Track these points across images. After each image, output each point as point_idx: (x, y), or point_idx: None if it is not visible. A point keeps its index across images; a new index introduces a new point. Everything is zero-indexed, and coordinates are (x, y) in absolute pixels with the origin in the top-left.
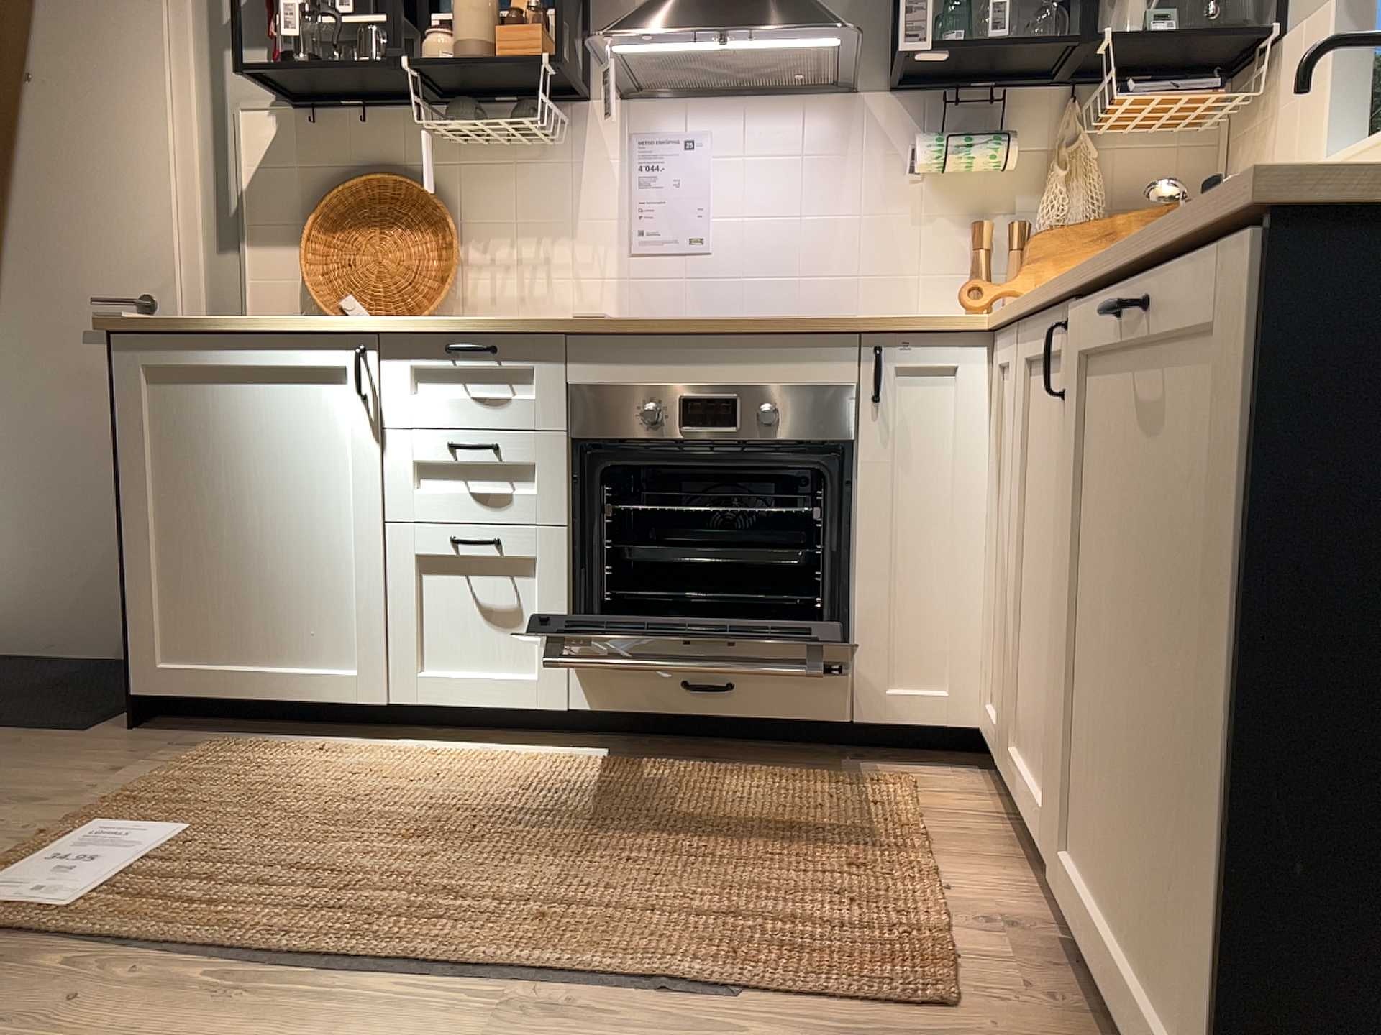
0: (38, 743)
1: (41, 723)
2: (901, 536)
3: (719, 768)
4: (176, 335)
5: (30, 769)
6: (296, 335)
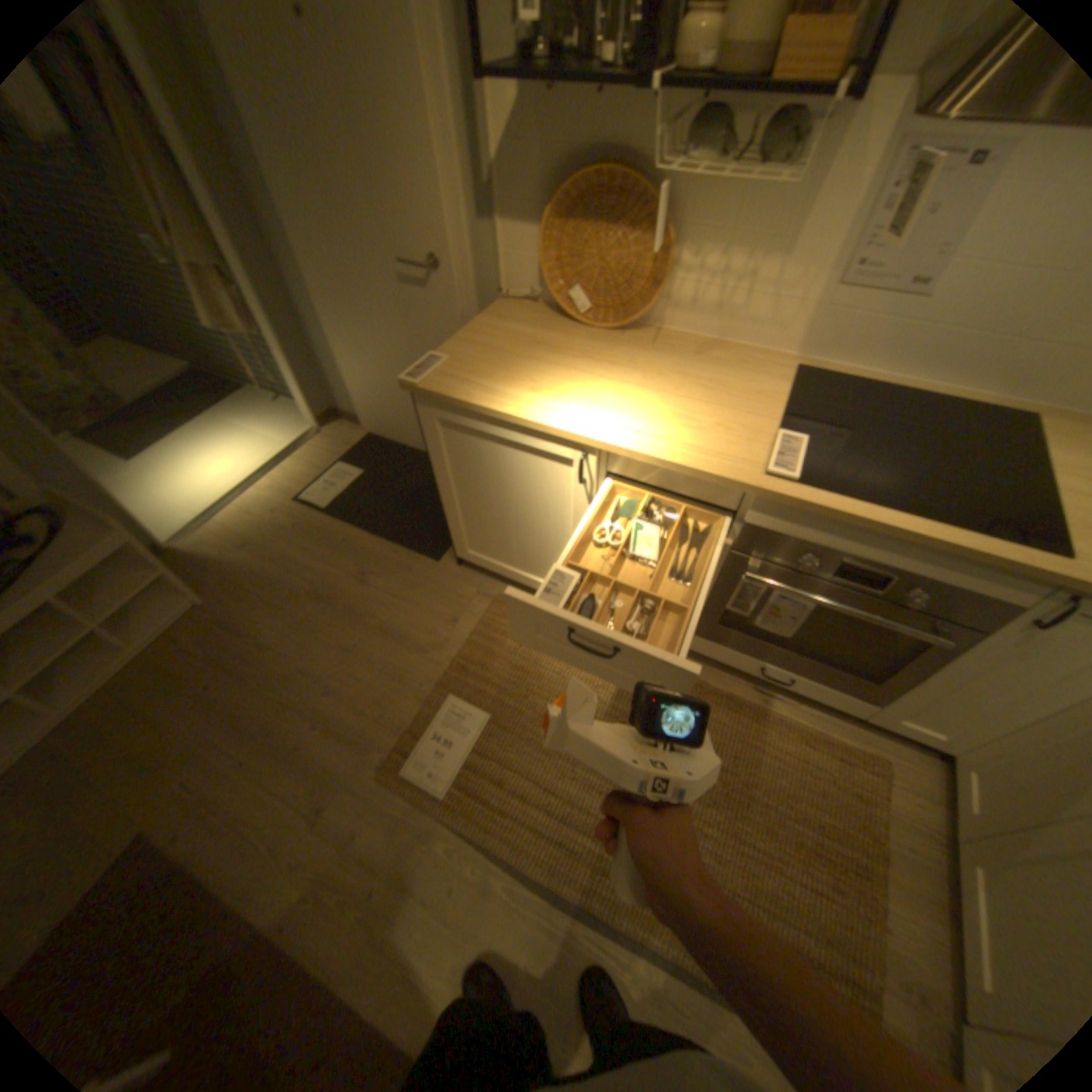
0: (418, 571)
1: (418, 547)
2: (980, 680)
3: (767, 706)
4: (454, 405)
5: (417, 606)
6: (537, 430)
